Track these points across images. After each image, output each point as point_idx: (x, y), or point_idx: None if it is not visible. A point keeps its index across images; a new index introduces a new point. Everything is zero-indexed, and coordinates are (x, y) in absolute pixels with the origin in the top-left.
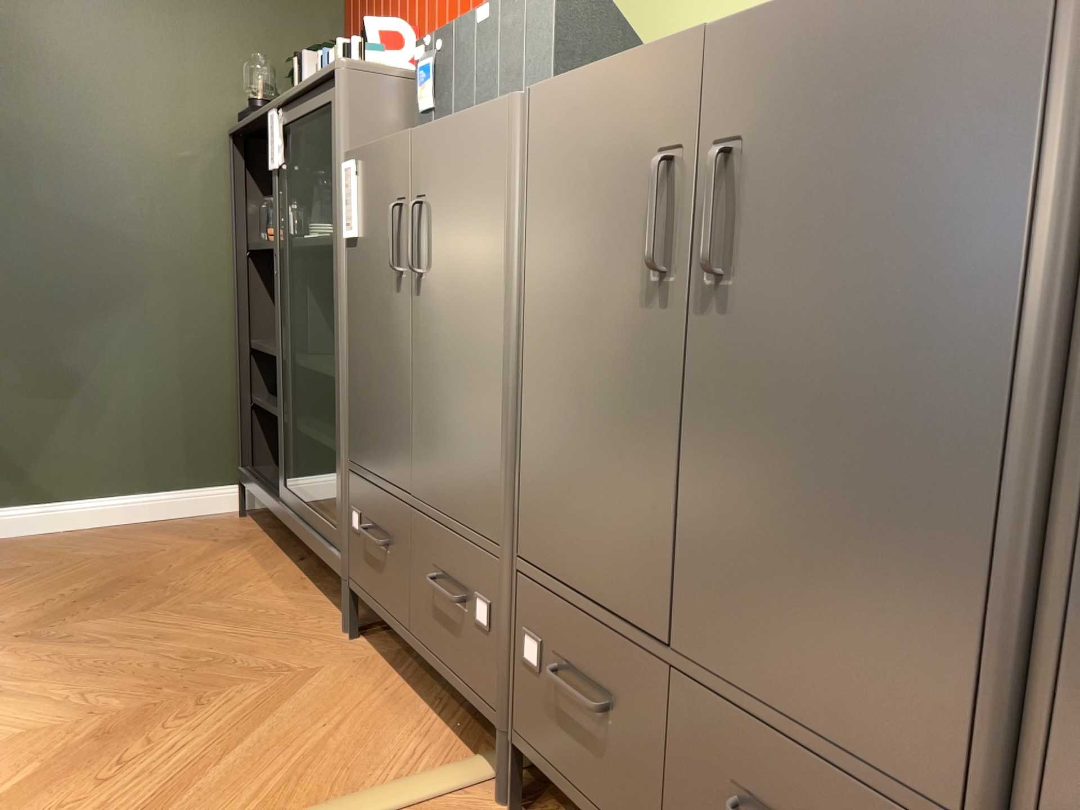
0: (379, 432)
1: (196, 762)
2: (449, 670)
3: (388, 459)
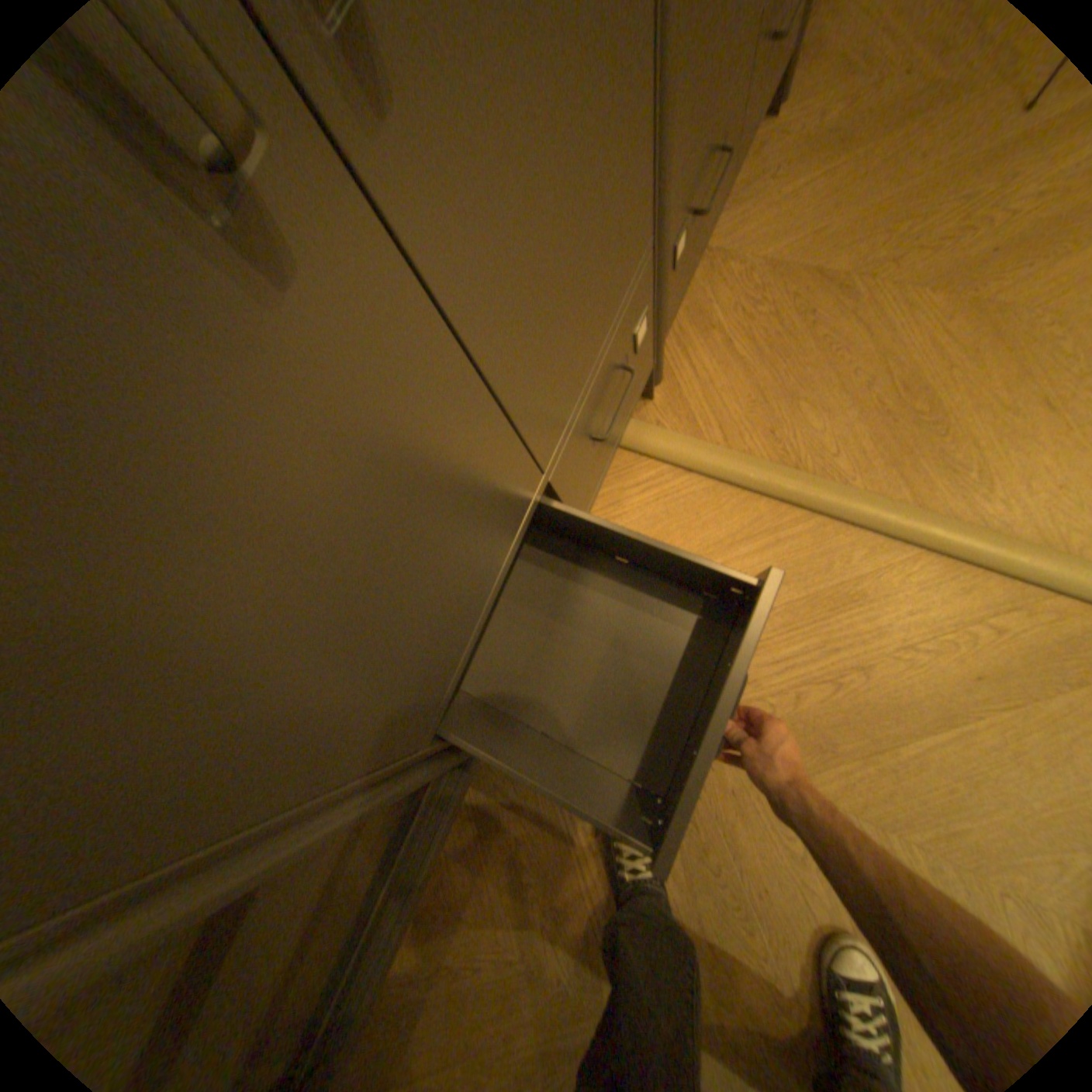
0: (457, 583)
1: (781, 629)
2: (618, 438)
3: (493, 547)
